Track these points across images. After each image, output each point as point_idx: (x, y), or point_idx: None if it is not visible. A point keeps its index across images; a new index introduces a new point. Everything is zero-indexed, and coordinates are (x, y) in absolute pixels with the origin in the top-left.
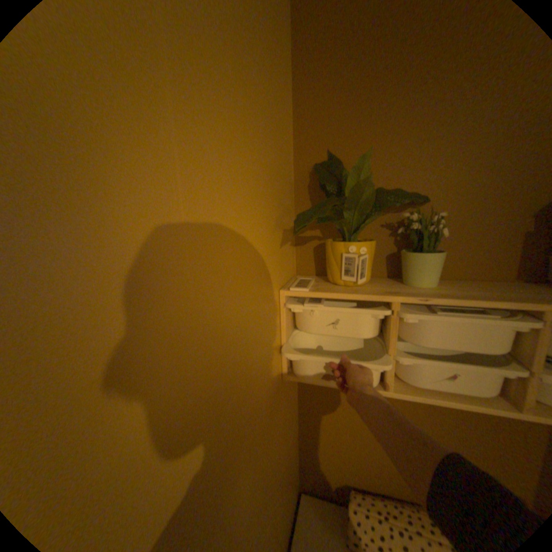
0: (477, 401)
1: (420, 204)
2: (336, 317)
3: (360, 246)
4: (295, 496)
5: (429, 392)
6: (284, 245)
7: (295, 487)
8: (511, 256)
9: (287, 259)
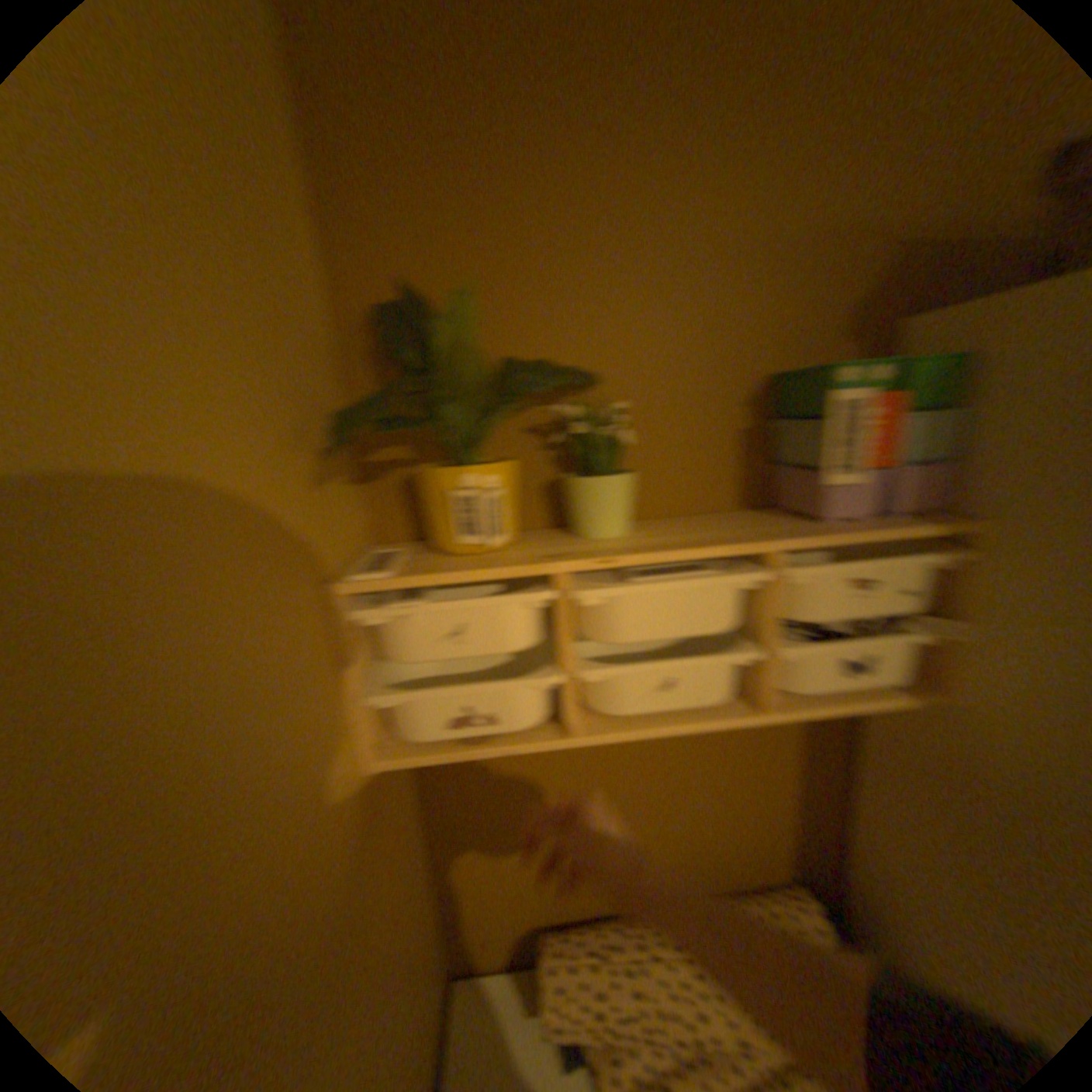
0: (705, 714)
1: (588, 388)
2: (461, 621)
3: (489, 474)
4: (441, 992)
5: (638, 720)
6: (329, 484)
7: (438, 975)
8: (729, 471)
9: (345, 514)
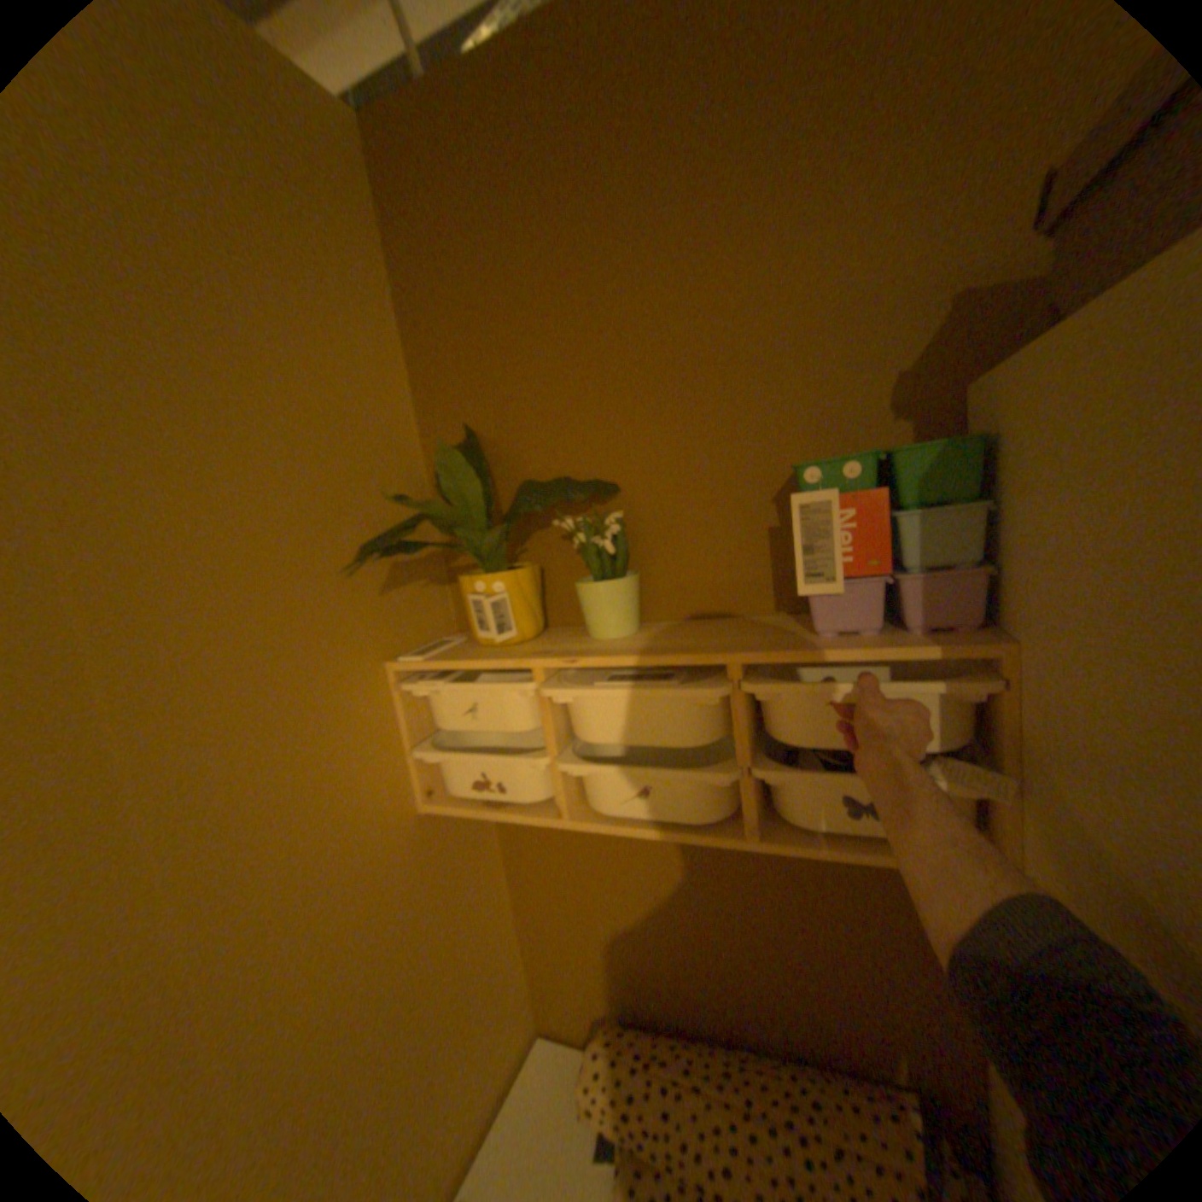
0: (684, 825)
1: (604, 498)
2: (469, 701)
3: (496, 581)
4: (518, 1039)
5: (619, 815)
6: (399, 588)
7: (514, 1021)
8: (761, 571)
9: (419, 609)
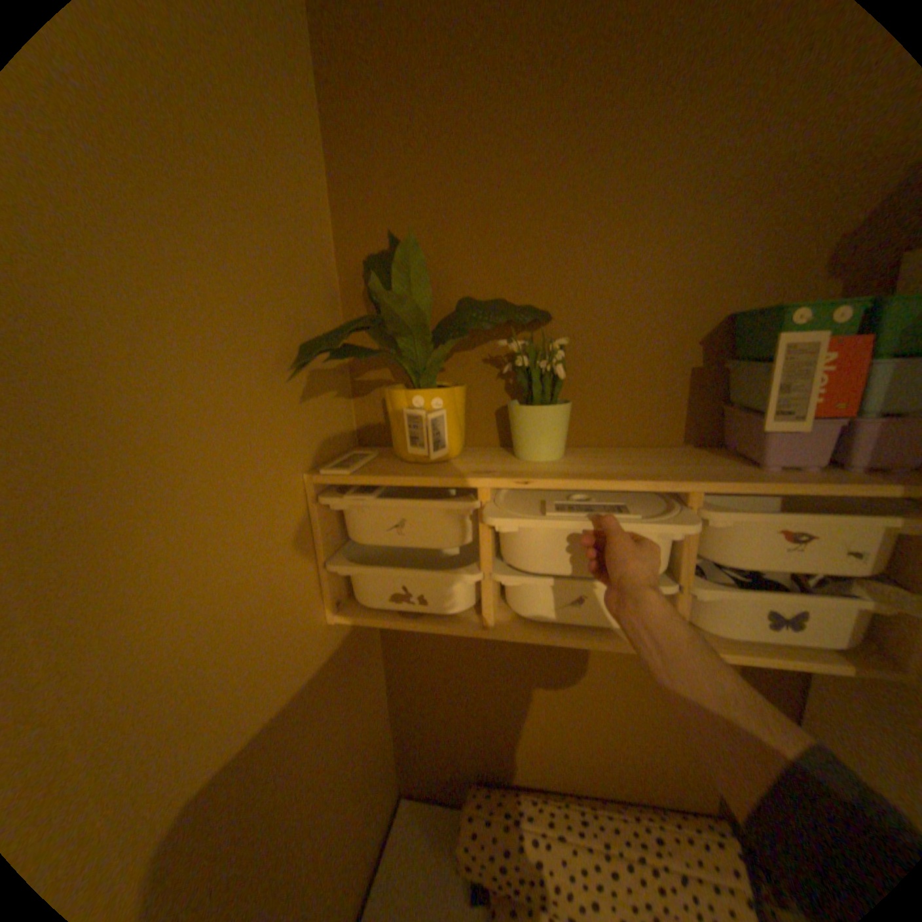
0: (612, 635)
1: (537, 324)
2: (399, 517)
3: (433, 397)
4: (388, 805)
5: (546, 626)
6: (315, 397)
7: (386, 791)
8: (676, 407)
9: (330, 421)
